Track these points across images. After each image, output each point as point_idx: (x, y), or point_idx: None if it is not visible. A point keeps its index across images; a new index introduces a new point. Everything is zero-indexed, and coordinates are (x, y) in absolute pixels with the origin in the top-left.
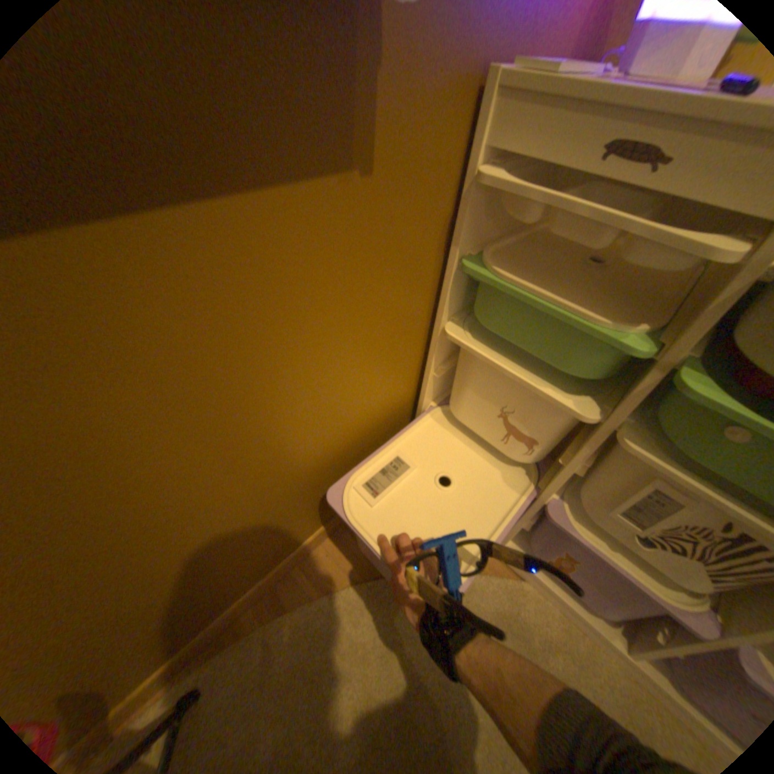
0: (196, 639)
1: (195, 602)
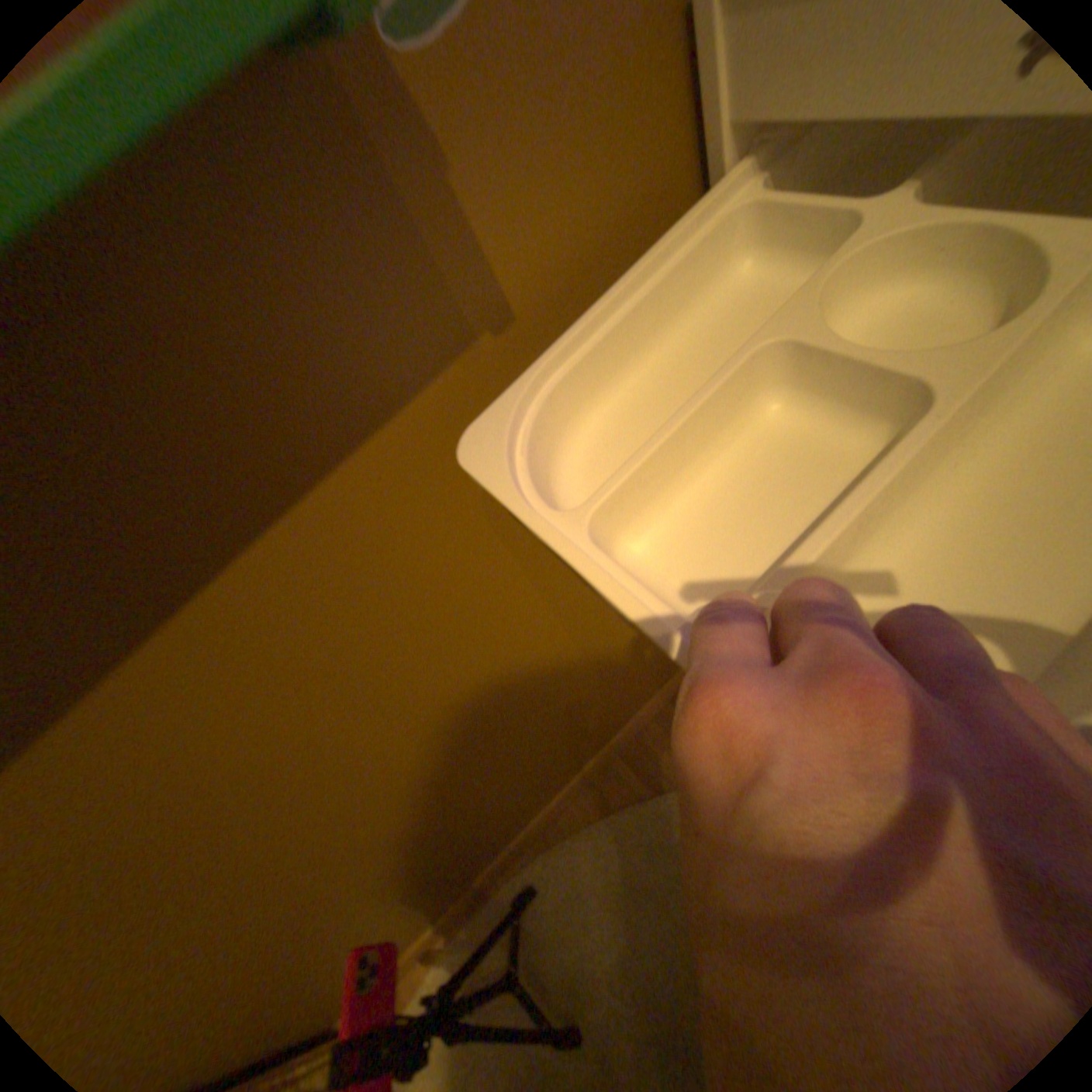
0: (517, 840)
1: (499, 816)
